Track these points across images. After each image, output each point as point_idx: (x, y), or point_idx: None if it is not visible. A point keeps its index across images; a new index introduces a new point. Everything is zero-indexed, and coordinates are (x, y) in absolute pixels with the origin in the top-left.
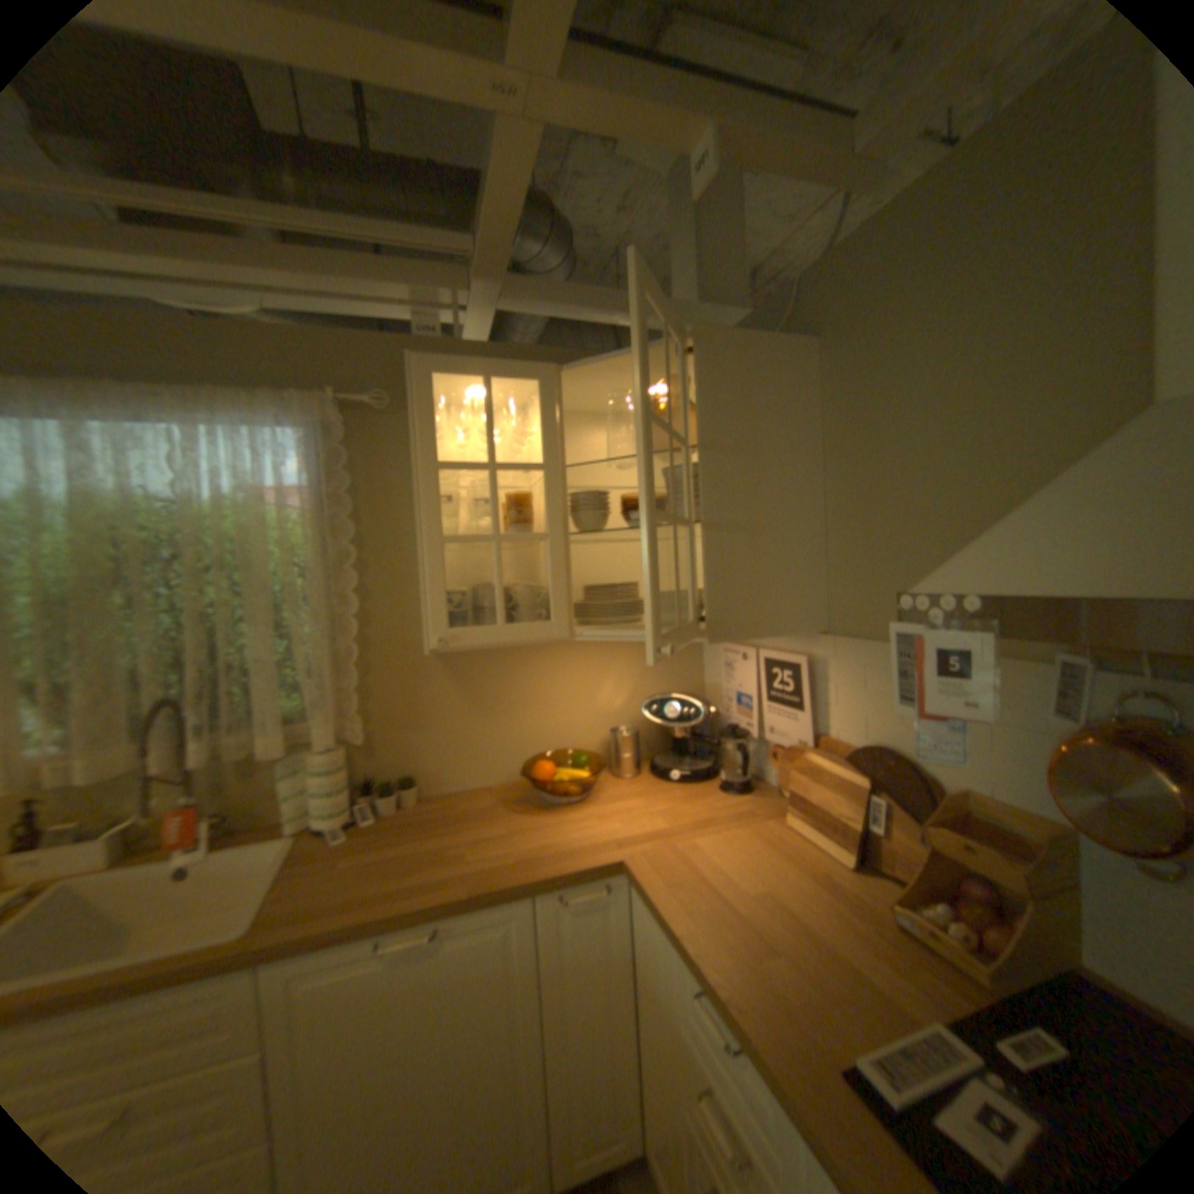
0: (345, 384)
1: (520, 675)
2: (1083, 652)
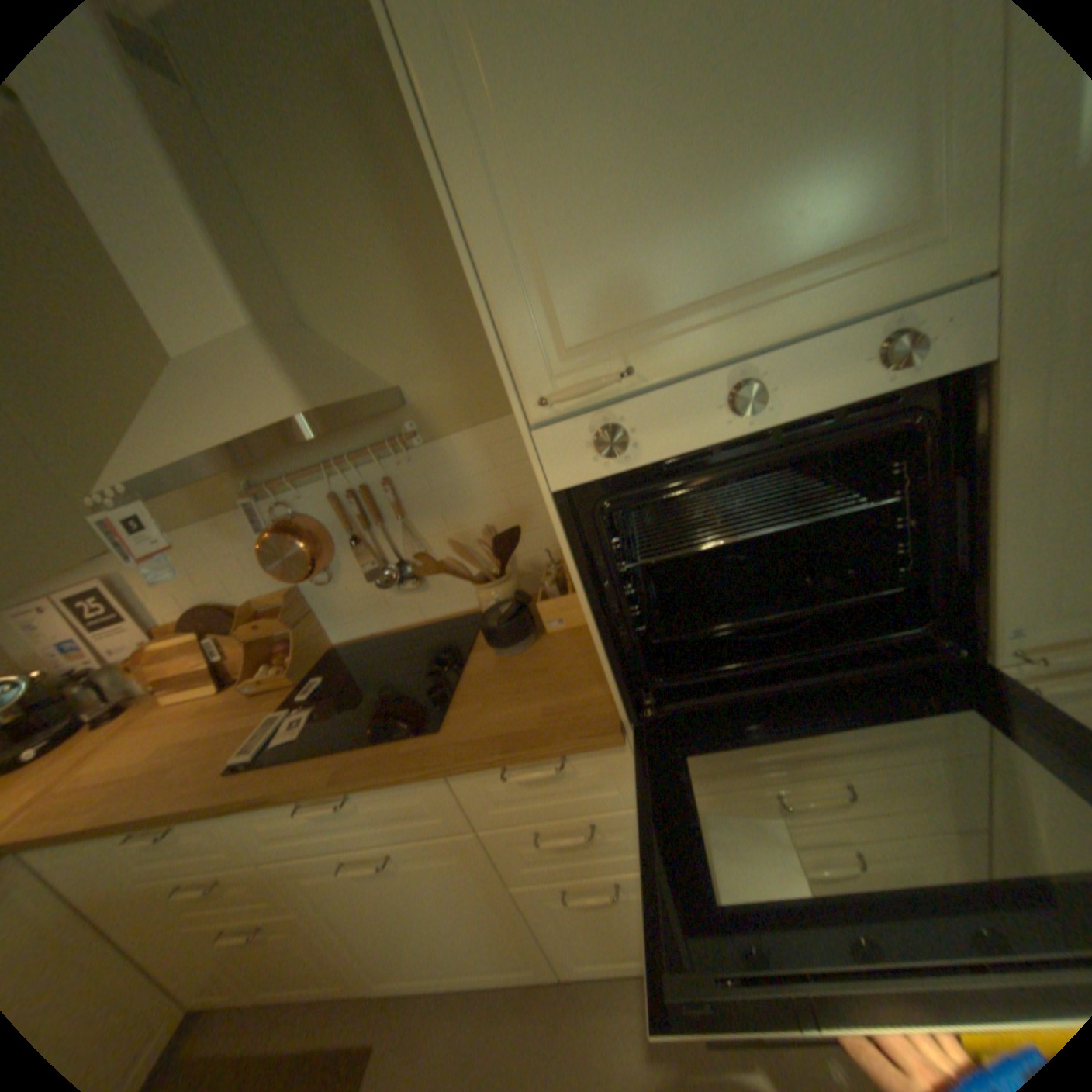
0: None
1: None
2: (242, 494)
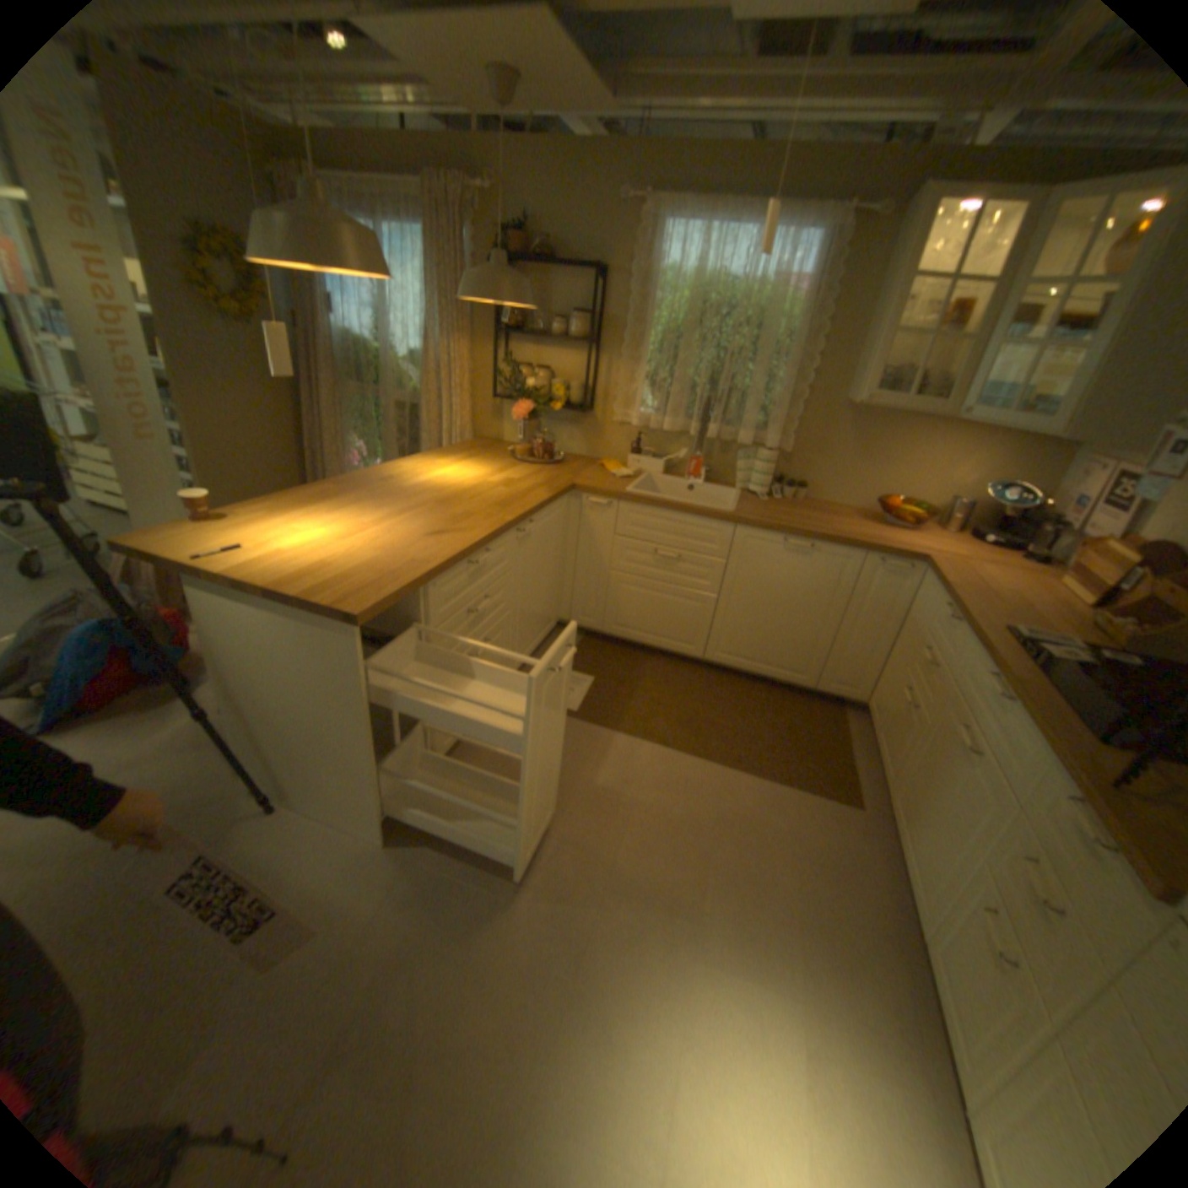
0: (864, 193)
1: (902, 439)
2: None
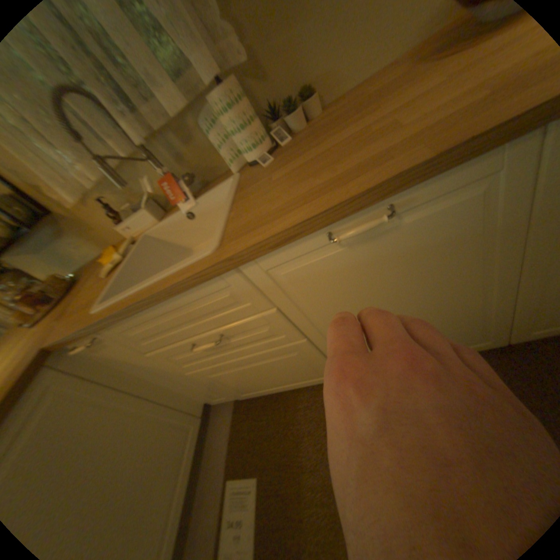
0: None
1: None
2: None
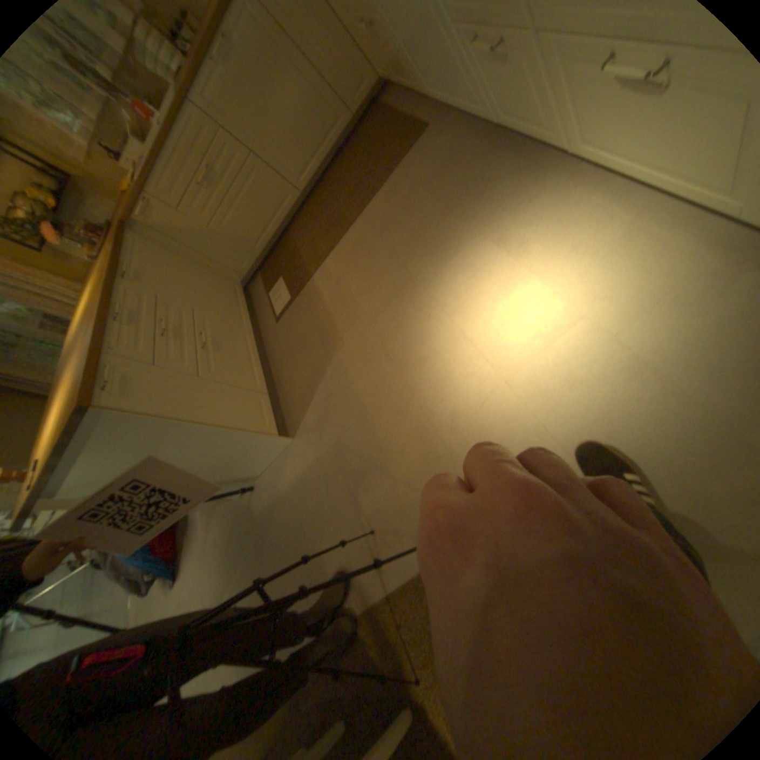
0: None
1: None
2: None
